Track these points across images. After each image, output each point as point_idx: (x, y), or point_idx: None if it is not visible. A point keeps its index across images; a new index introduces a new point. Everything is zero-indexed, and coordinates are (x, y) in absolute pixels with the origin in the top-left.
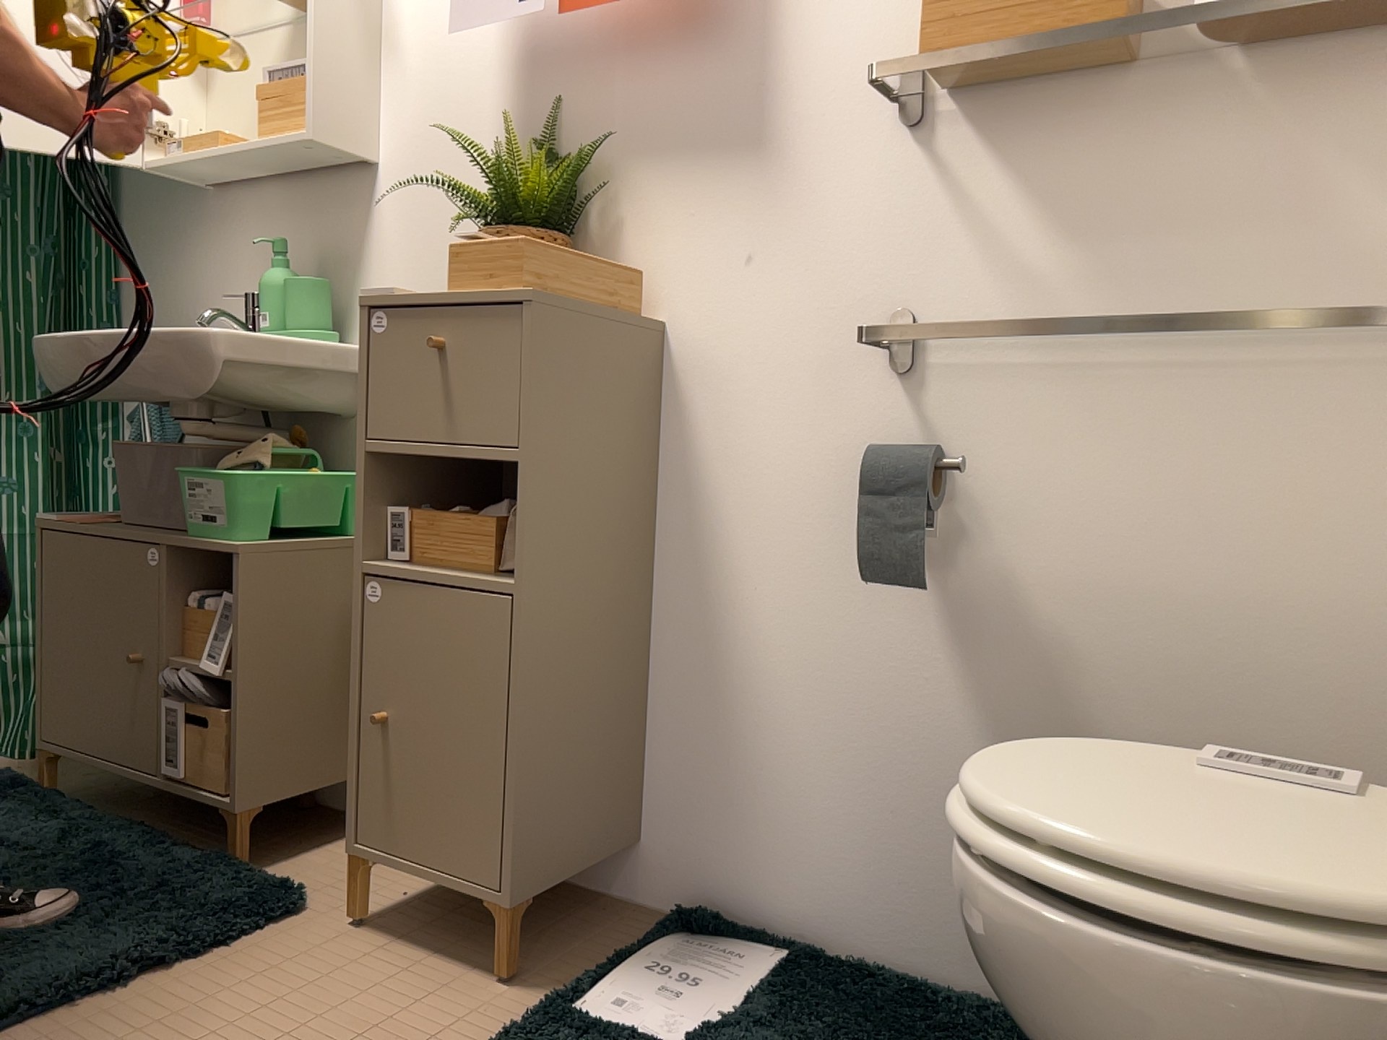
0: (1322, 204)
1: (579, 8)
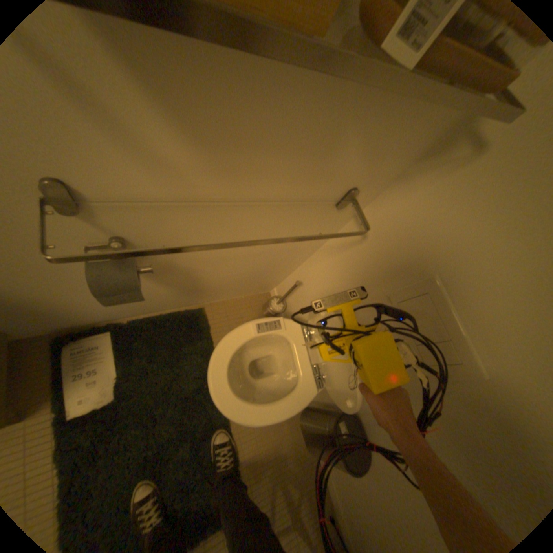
0: (344, 150)
1: None
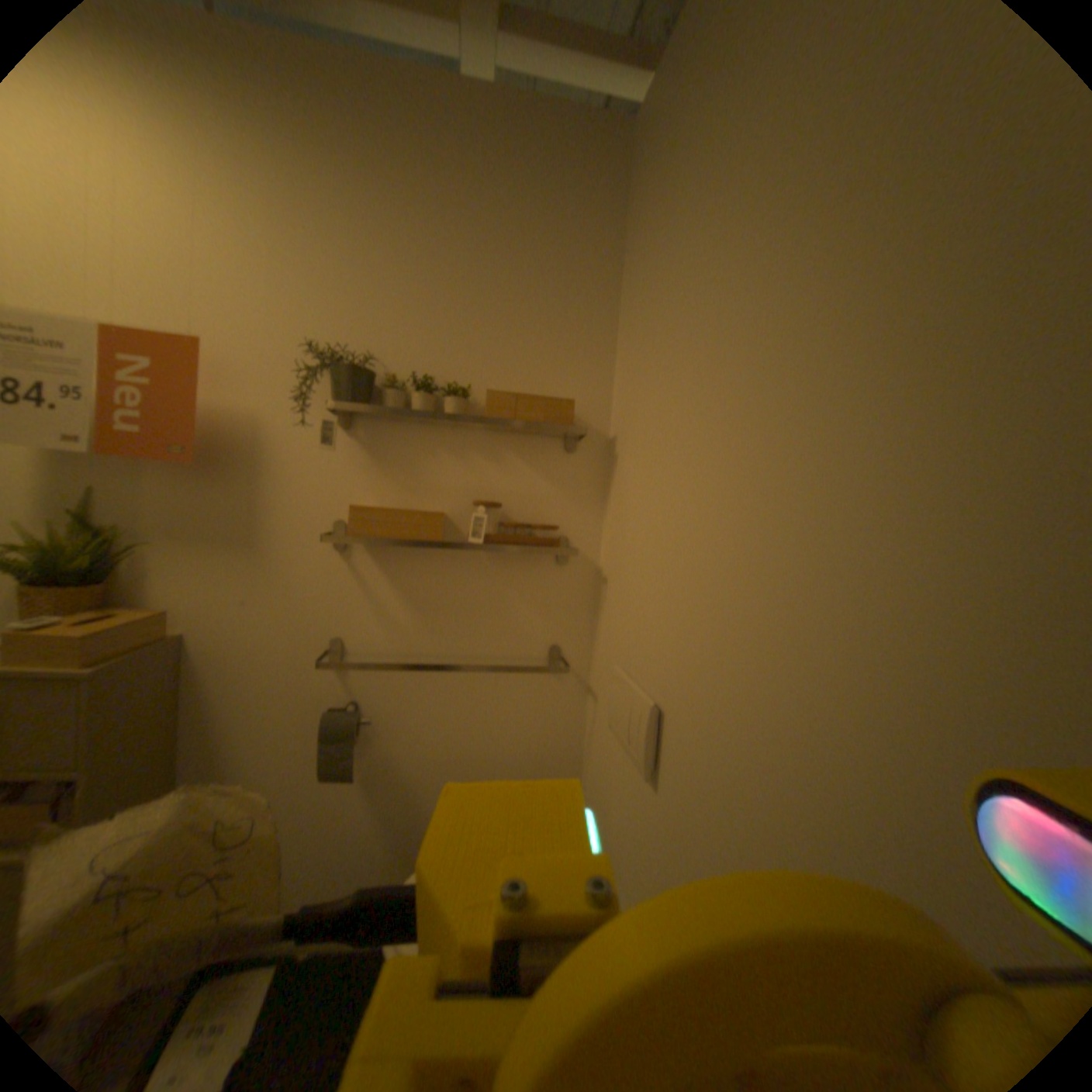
0: (517, 608)
1: (113, 448)
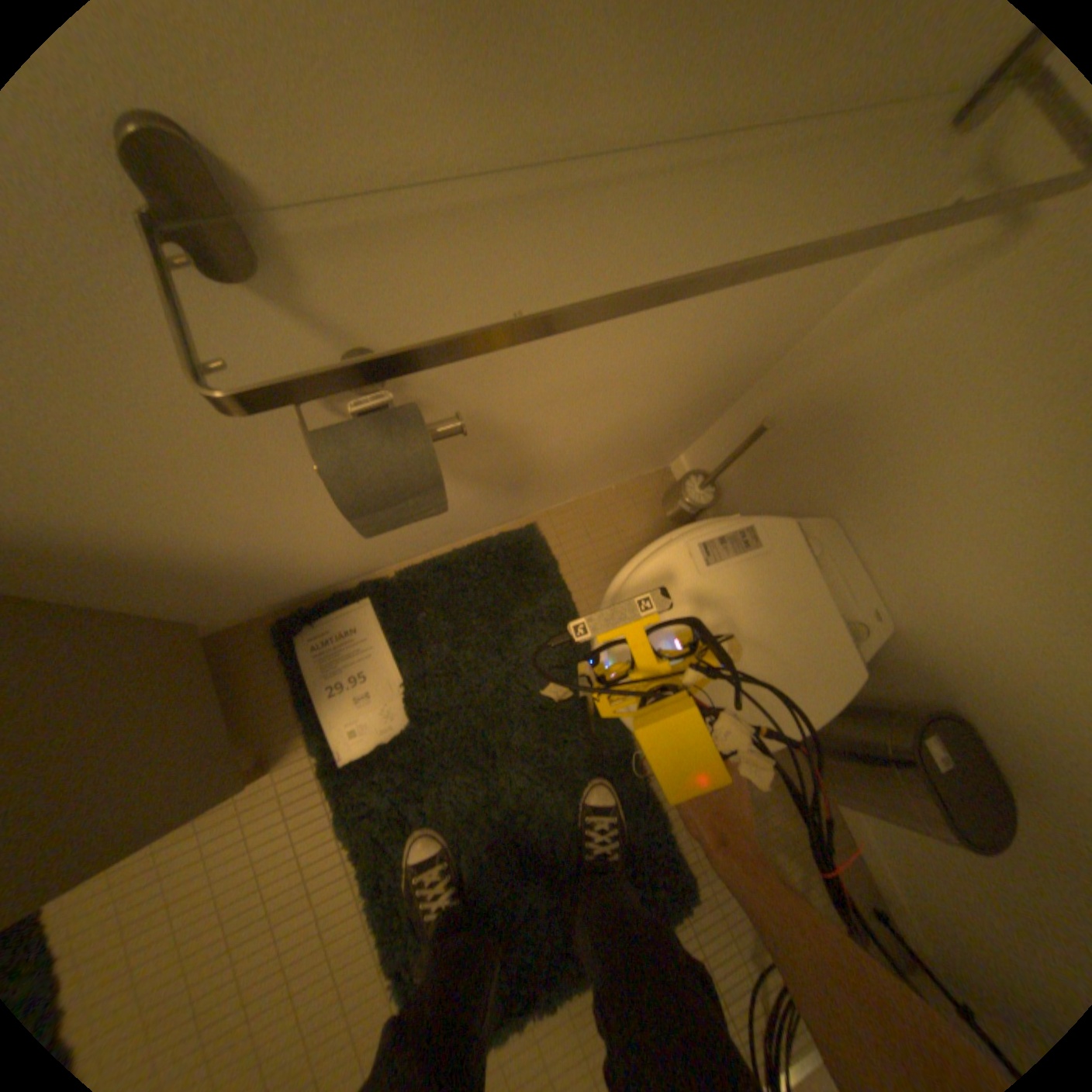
0: None
1: None
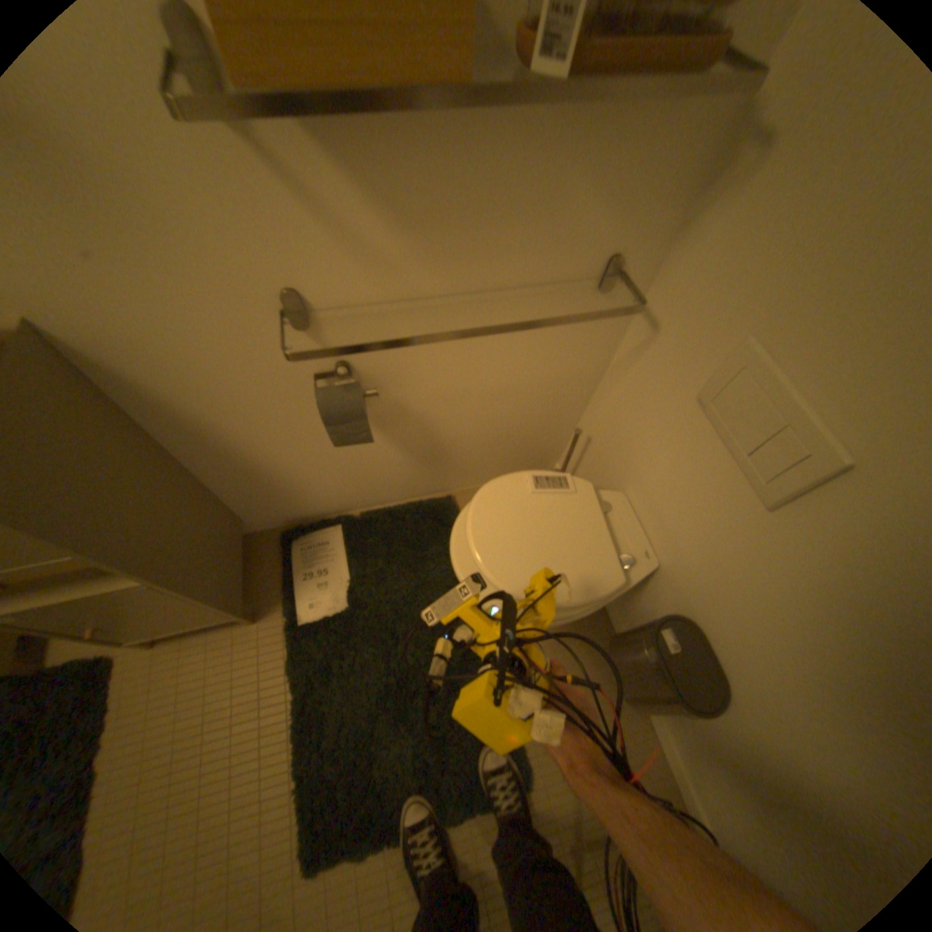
0: (573, 201)
1: None
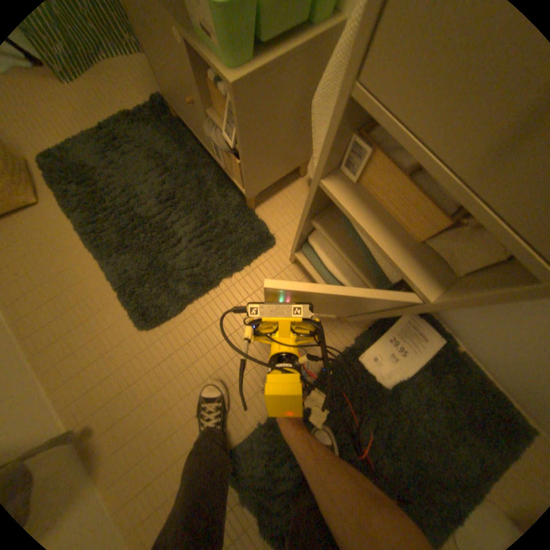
0: None
1: None
